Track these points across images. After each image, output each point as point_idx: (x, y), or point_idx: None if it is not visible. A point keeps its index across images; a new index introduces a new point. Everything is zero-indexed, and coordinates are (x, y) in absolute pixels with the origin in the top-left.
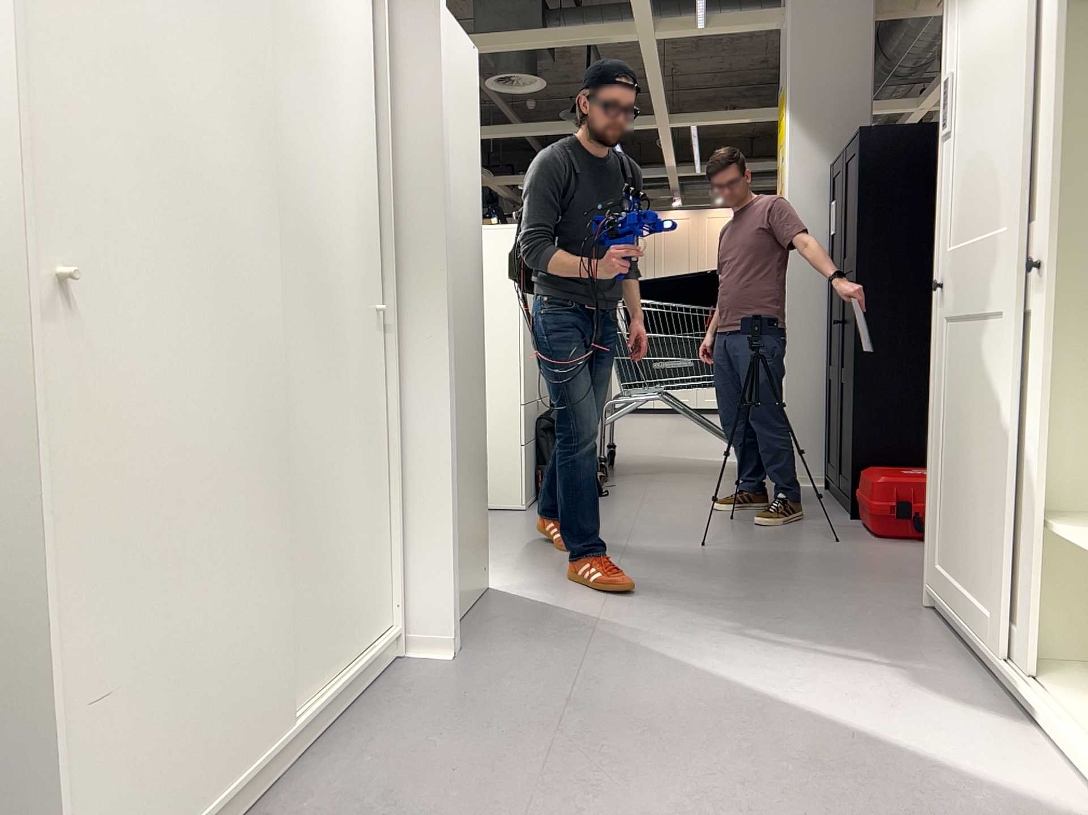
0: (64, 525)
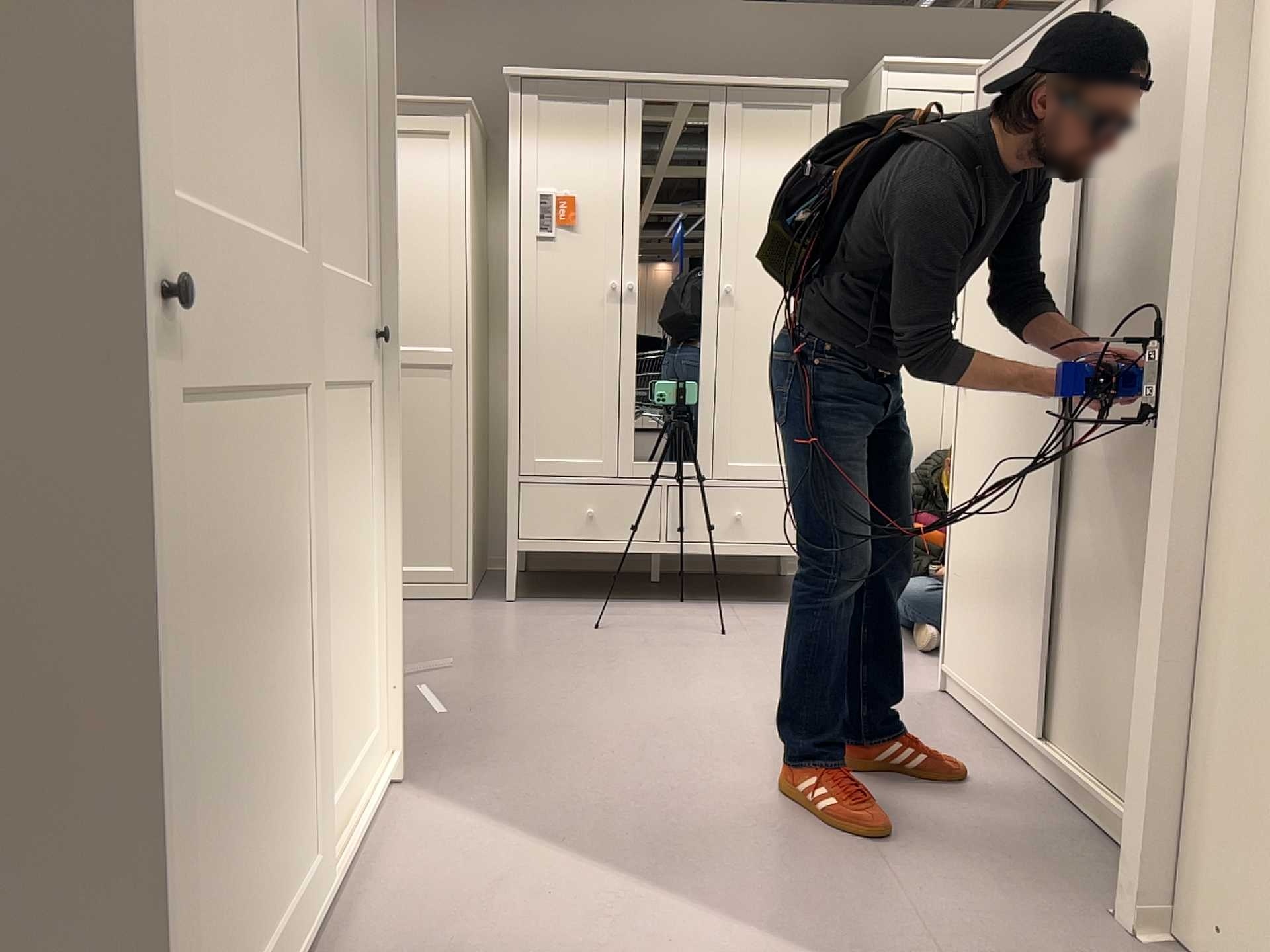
0: (956, 490)
